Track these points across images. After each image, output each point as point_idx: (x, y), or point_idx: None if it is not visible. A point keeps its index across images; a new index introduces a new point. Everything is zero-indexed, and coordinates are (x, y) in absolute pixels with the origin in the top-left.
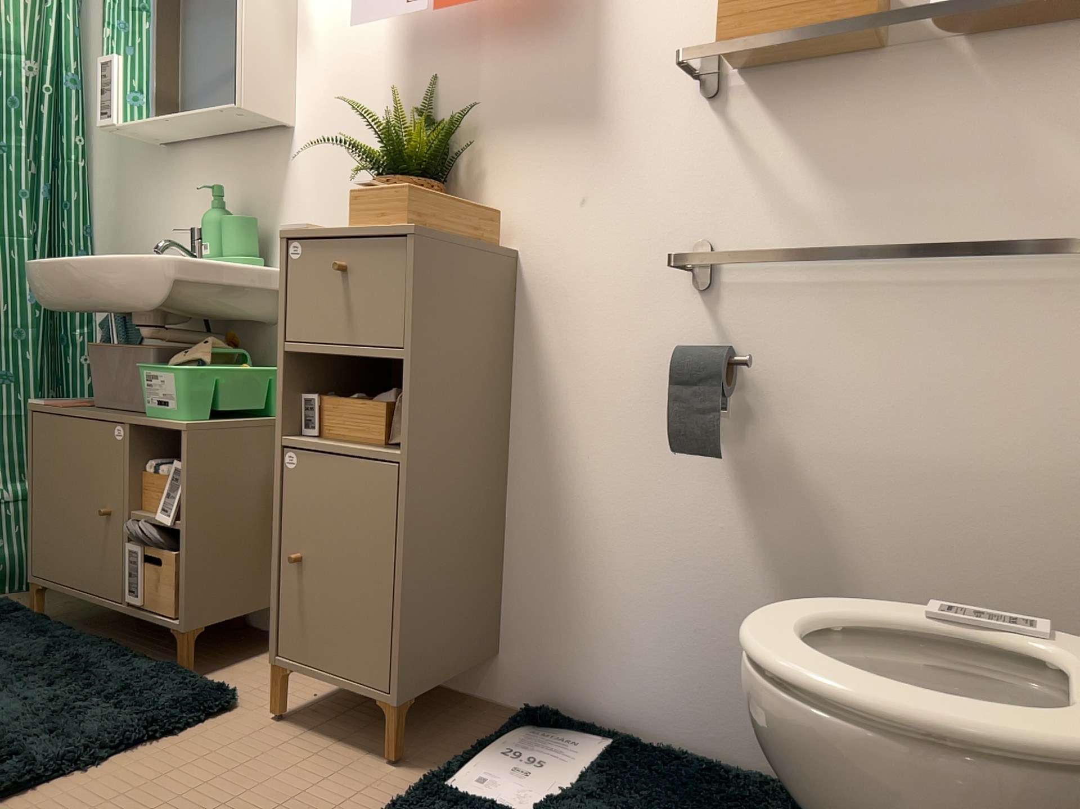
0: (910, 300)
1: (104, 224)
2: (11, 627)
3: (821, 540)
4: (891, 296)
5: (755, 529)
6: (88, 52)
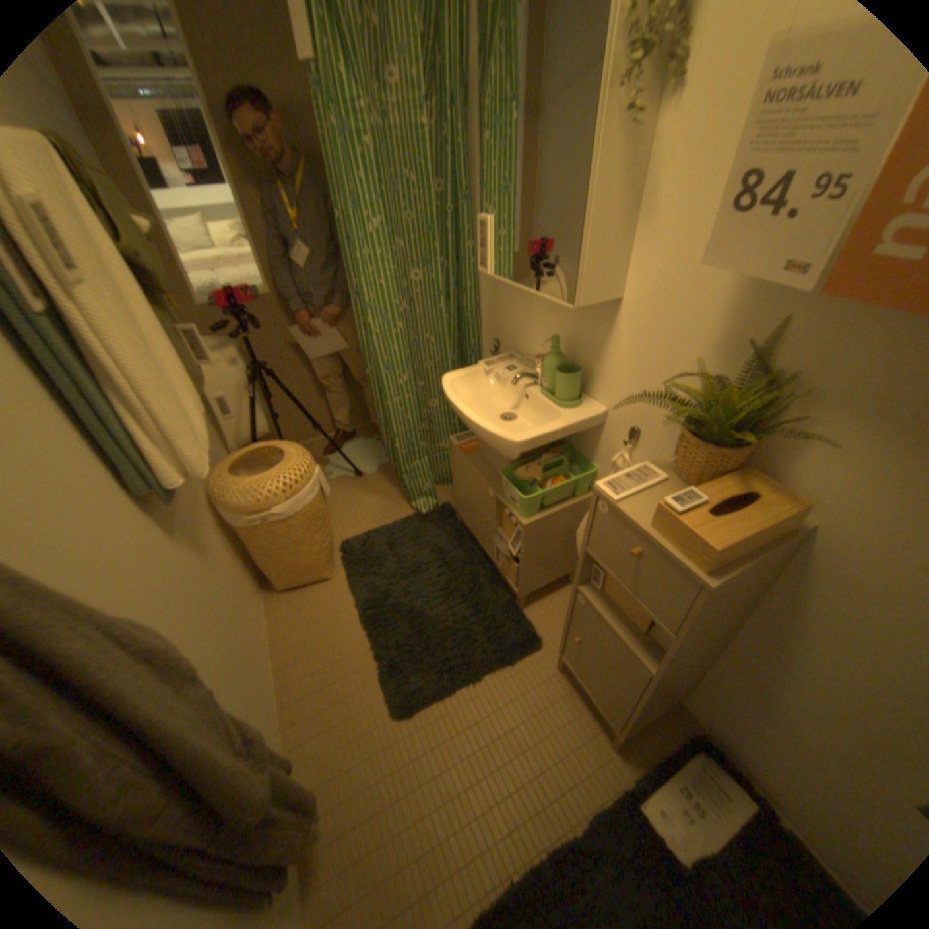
0: None
1: (485, 302)
2: (450, 534)
3: None
4: None
5: None
6: (472, 160)
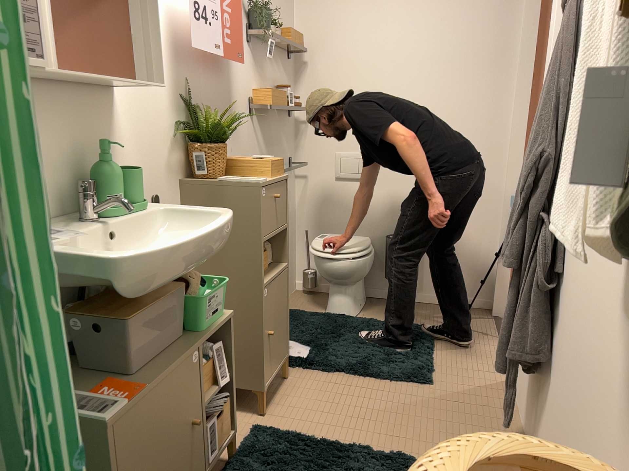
0: None
1: None
2: None
3: None
4: None
5: None
6: None
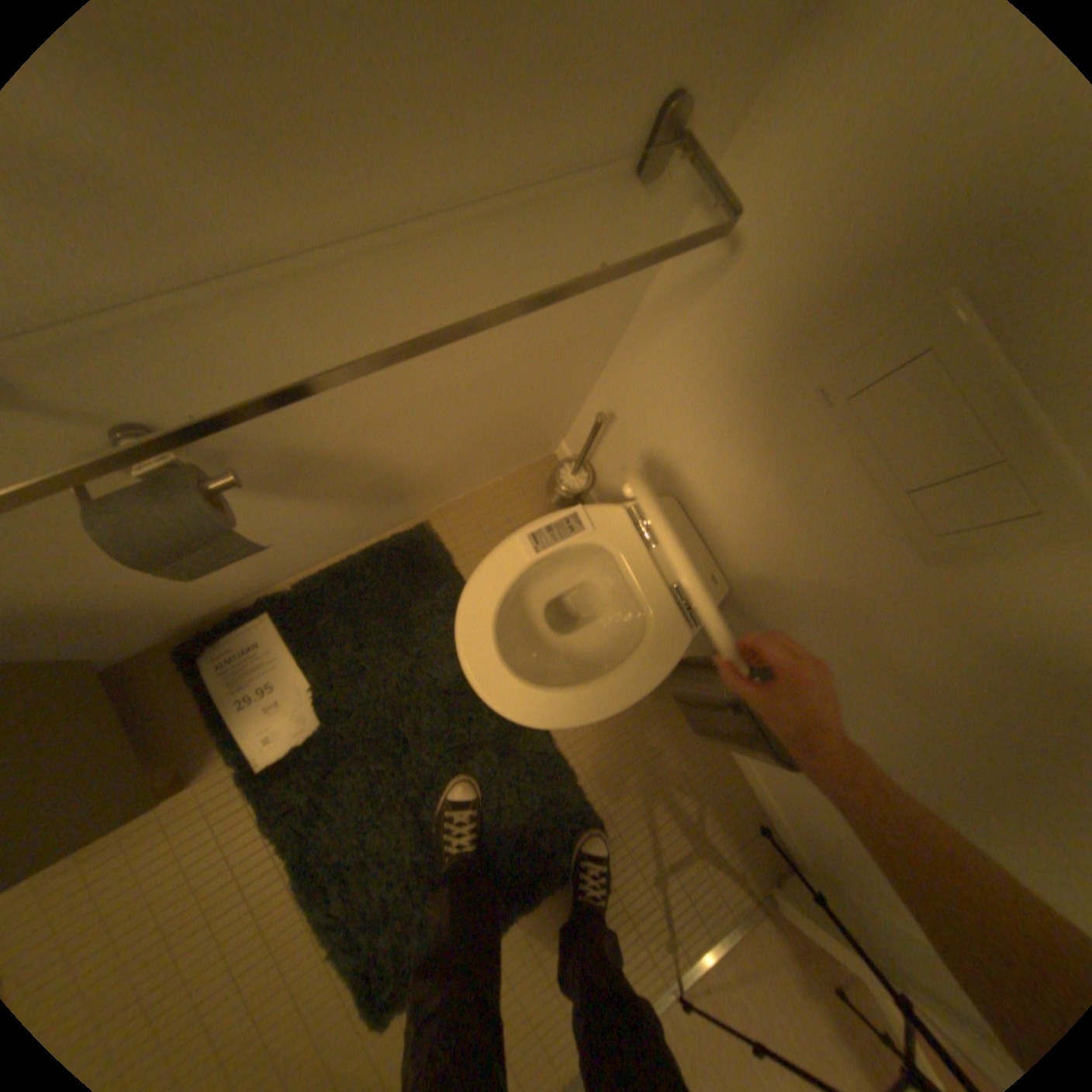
0: (386, 262)
1: None
2: None
3: (354, 467)
4: (357, 265)
5: (289, 495)
6: None
